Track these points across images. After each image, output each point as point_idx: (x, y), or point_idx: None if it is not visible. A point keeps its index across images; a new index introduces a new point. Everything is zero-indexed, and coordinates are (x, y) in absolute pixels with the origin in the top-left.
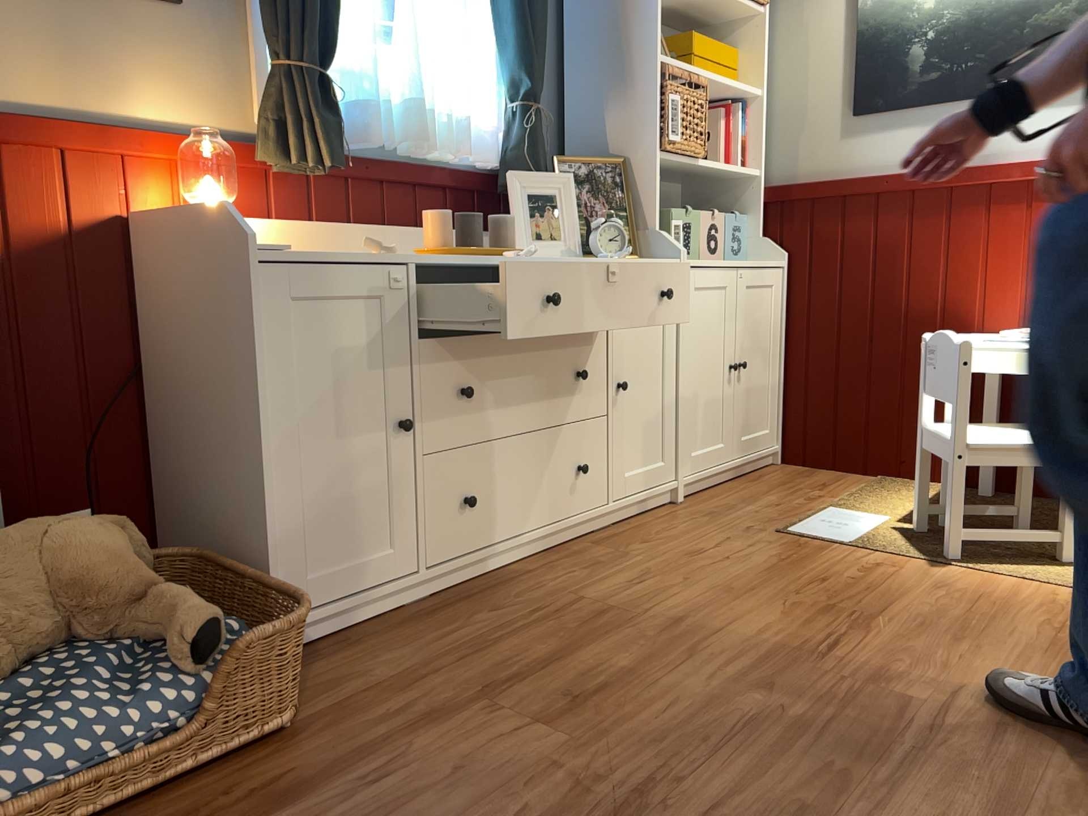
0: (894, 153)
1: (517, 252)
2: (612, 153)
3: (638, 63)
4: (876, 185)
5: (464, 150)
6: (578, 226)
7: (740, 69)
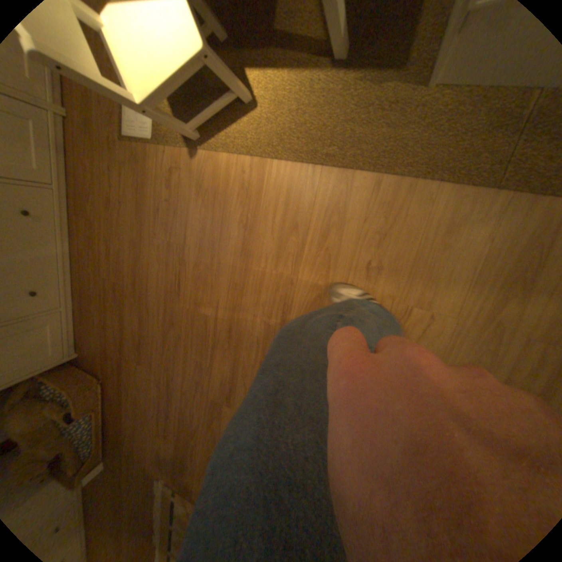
0: None
1: None
2: None
3: None
4: None
5: None
6: None
7: None
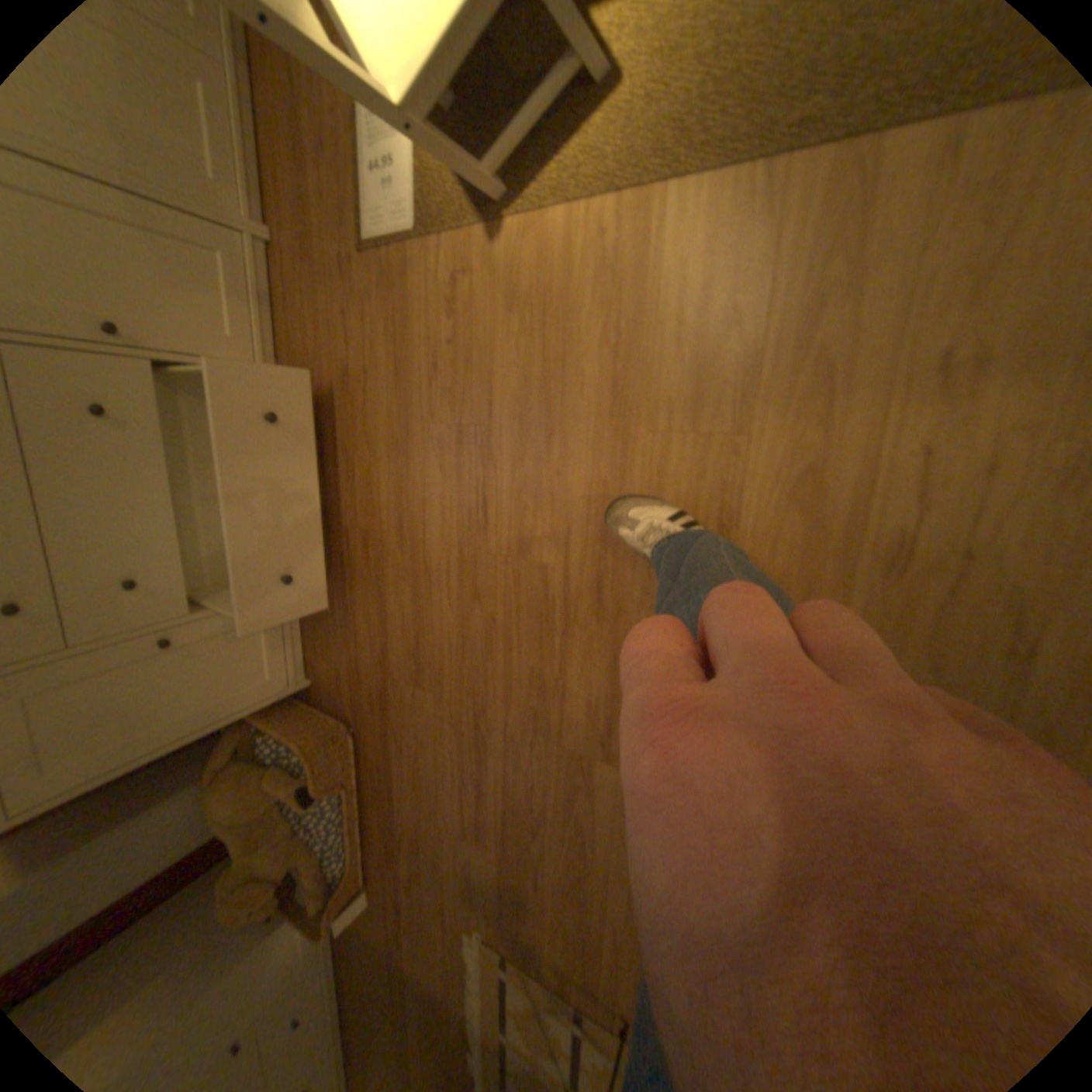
0: None
1: None
2: None
3: None
4: None
5: None
6: None
7: None
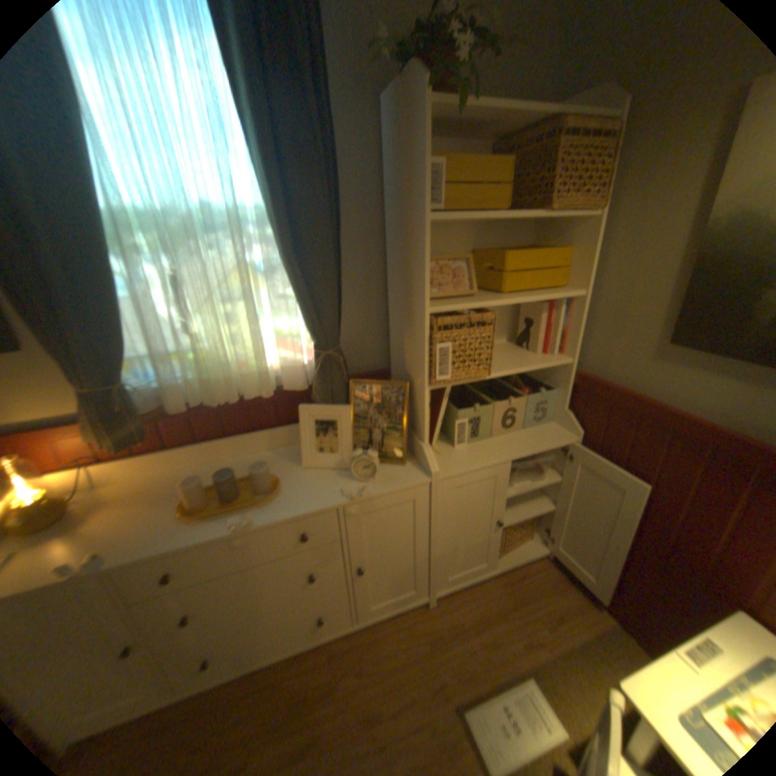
0: (711, 396)
1: (230, 526)
2: (406, 369)
3: (416, 309)
4: (678, 421)
5: (262, 394)
6: (349, 447)
7: (573, 264)
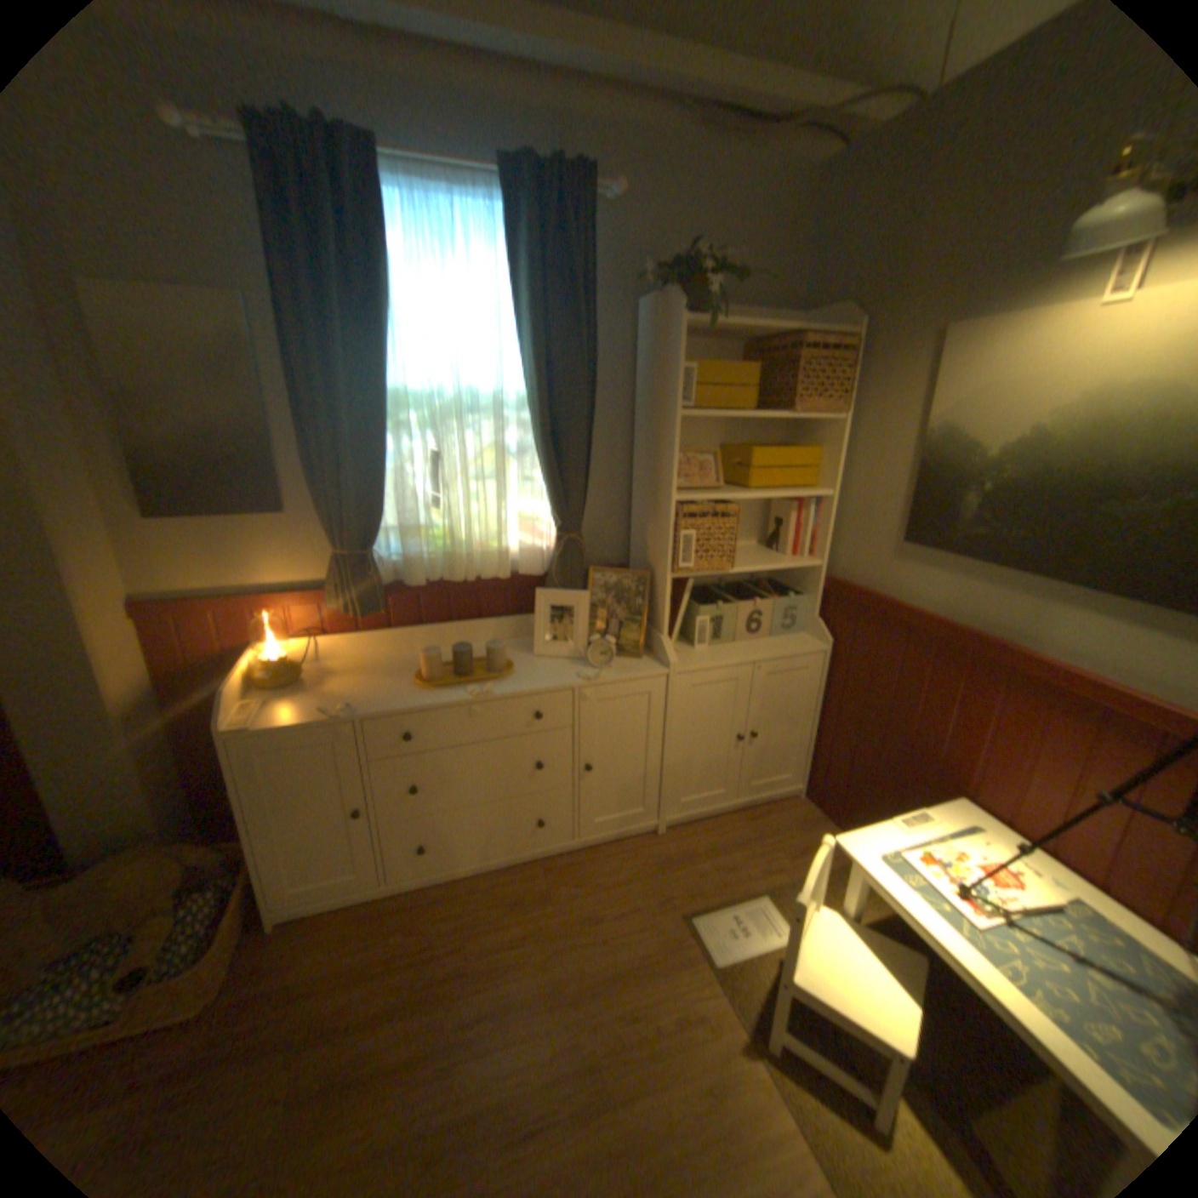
0: (936, 590)
1: (472, 690)
2: (647, 559)
3: (662, 496)
4: (910, 616)
5: (500, 574)
6: (585, 633)
7: (821, 463)
